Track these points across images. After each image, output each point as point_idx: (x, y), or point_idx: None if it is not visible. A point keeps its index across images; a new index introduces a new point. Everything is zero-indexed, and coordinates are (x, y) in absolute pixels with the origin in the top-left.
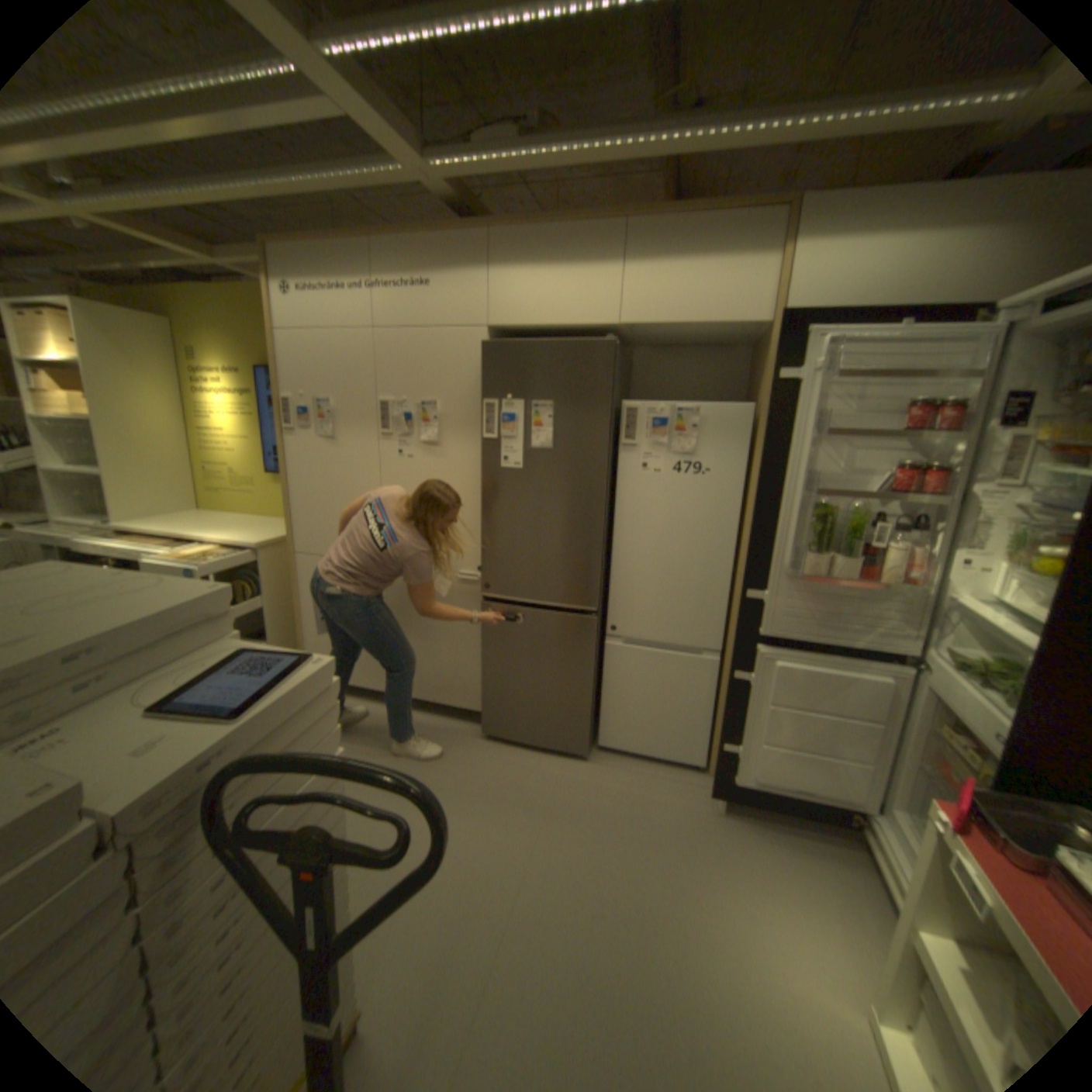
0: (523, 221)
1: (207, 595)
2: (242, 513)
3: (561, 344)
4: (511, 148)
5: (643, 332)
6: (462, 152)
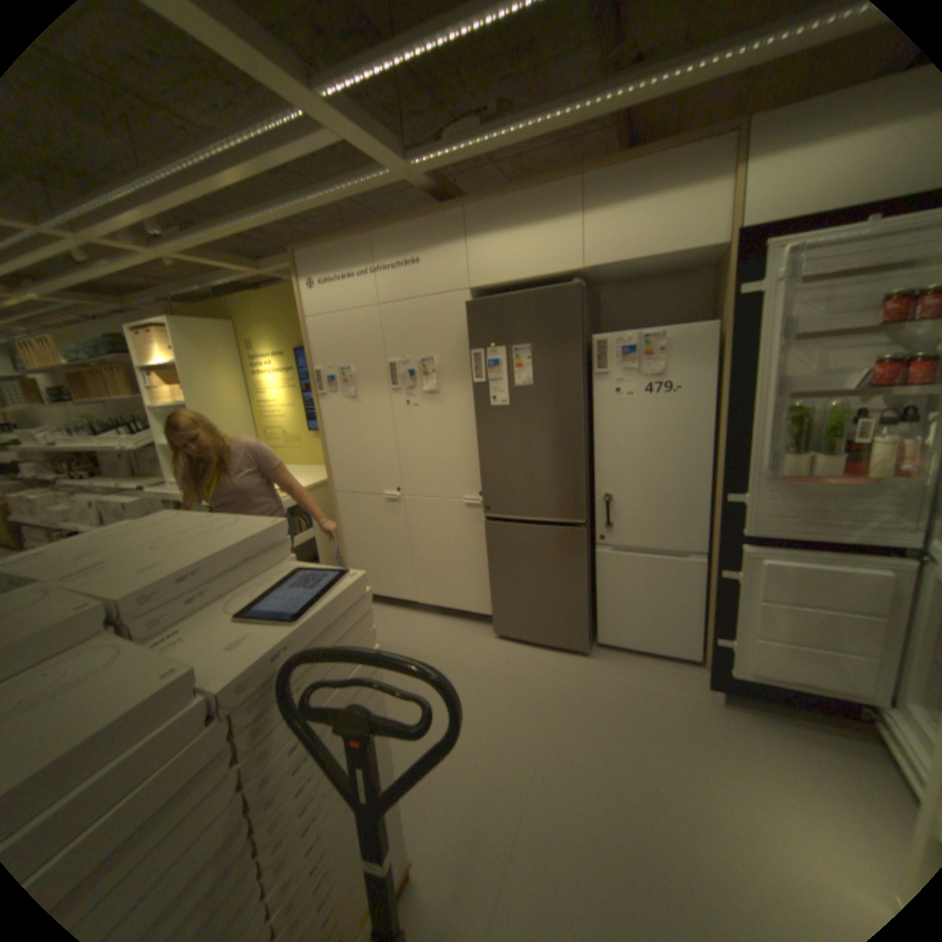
0: (491, 195)
1: (270, 529)
2: (294, 465)
3: (533, 294)
4: (475, 136)
5: (606, 271)
6: (436, 149)
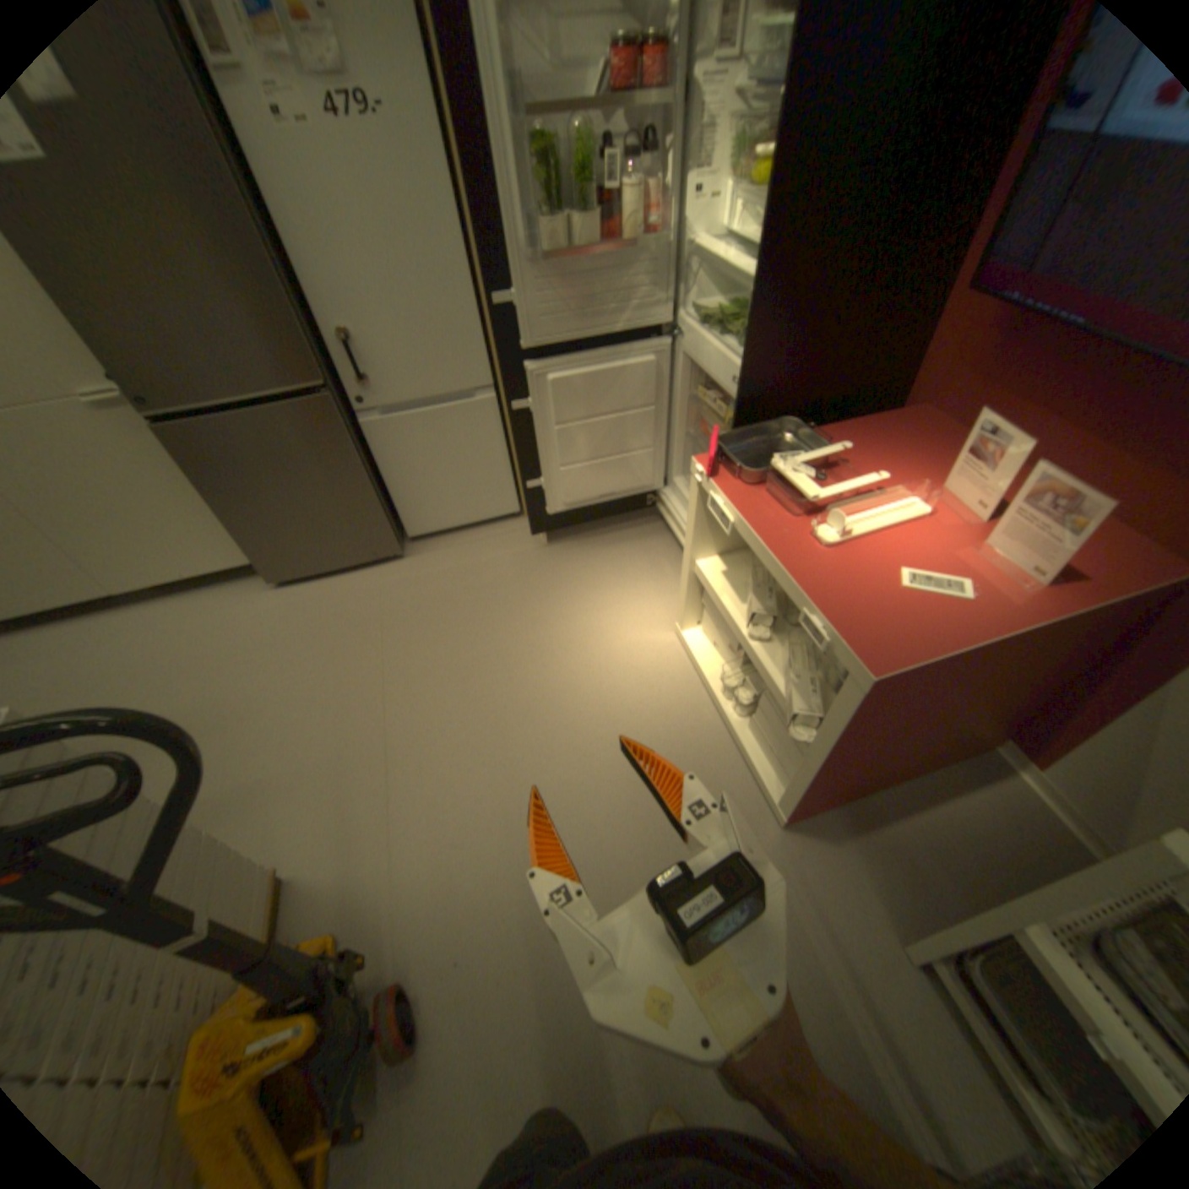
0: None
1: None
2: None
3: None
4: None
5: None
6: None
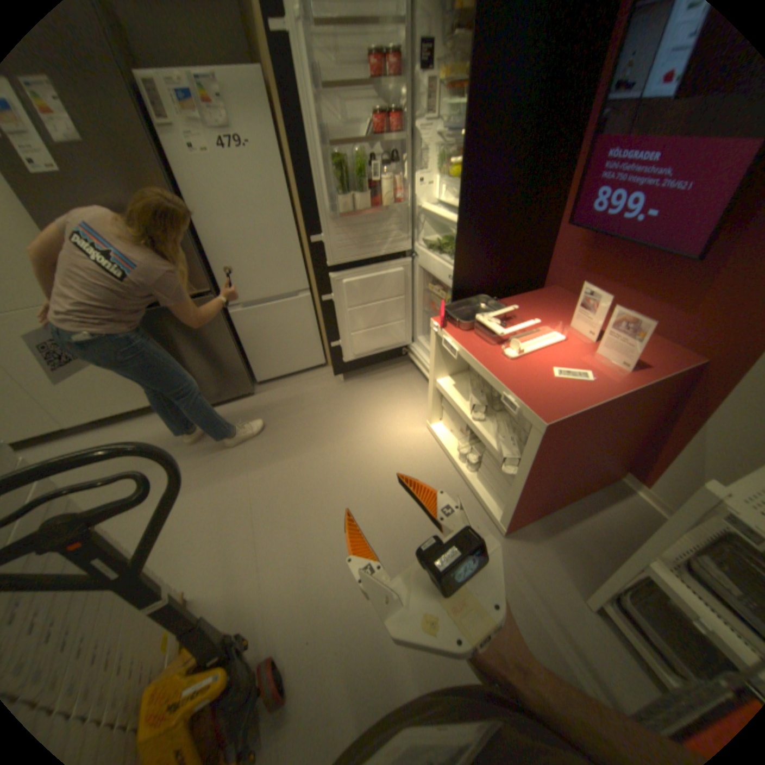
0: None
1: None
2: None
3: None
4: None
5: None
6: None
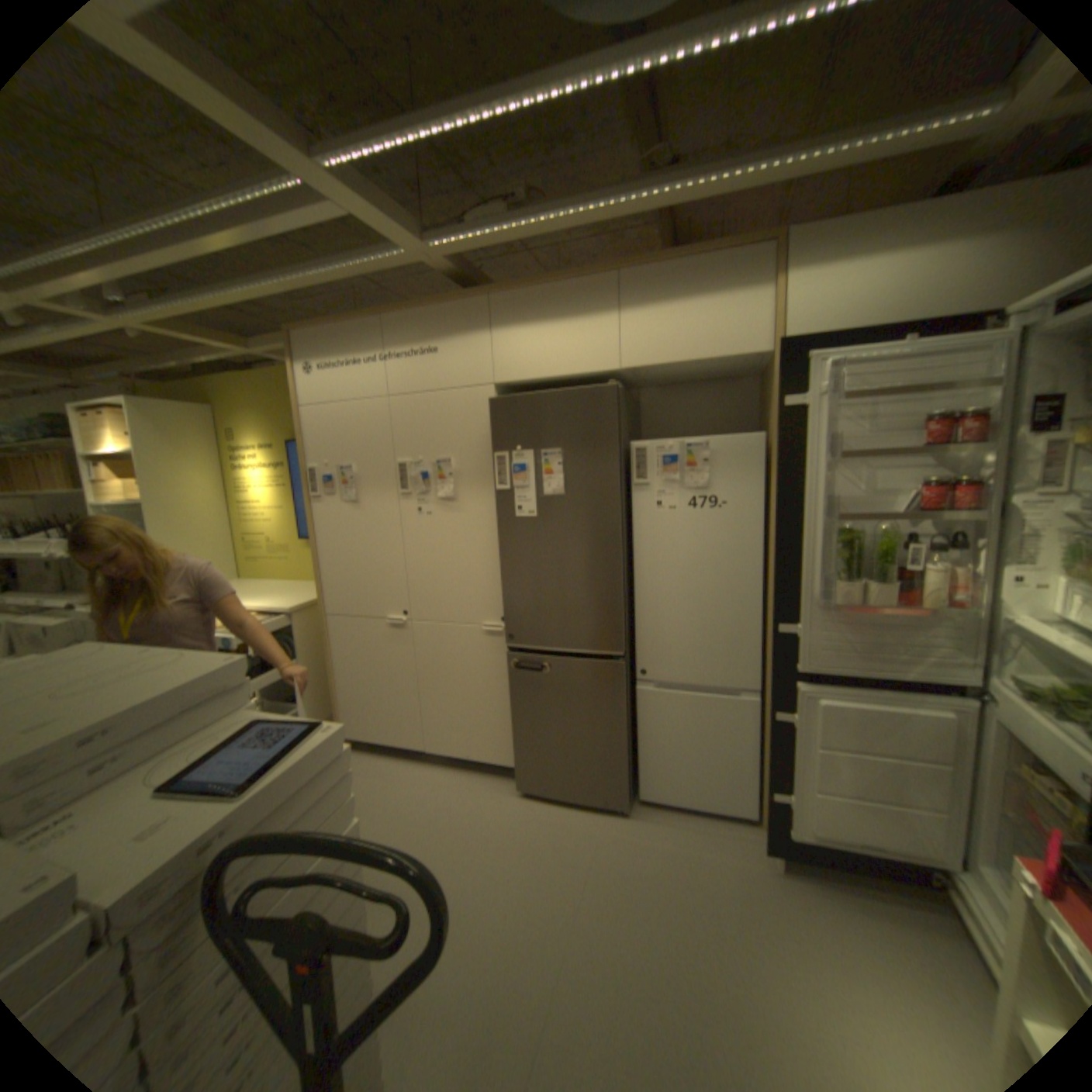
0: (520, 285)
1: (225, 668)
2: (279, 579)
3: (565, 394)
4: (501, 223)
5: (646, 374)
6: (458, 232)
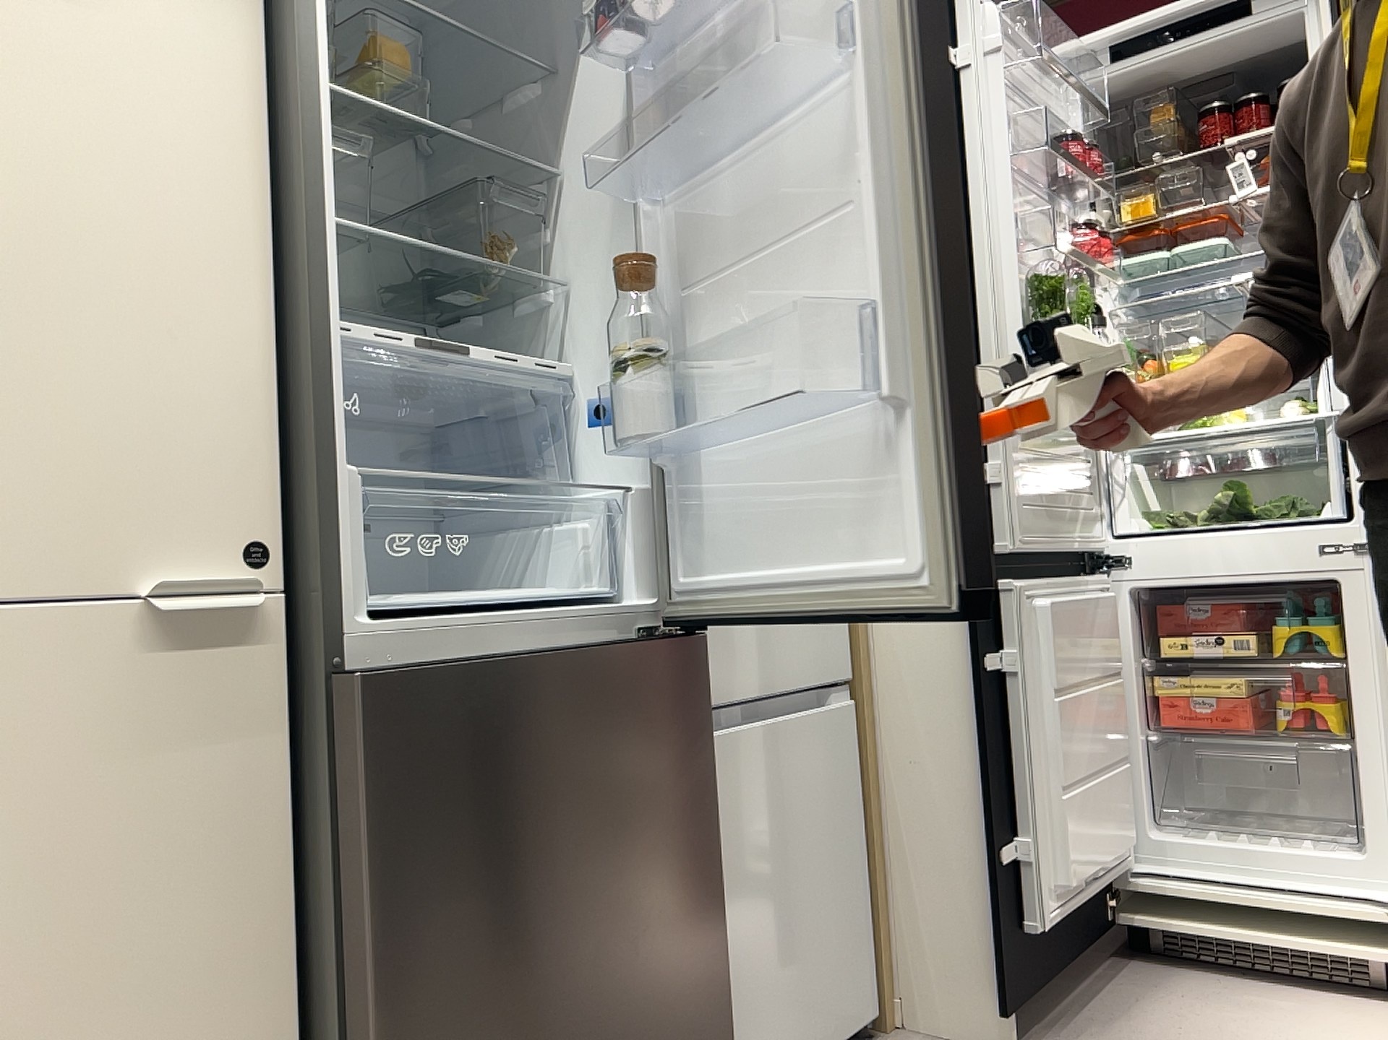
0: None
1: None
2: None
3: None
4: None
5: None
6: None
